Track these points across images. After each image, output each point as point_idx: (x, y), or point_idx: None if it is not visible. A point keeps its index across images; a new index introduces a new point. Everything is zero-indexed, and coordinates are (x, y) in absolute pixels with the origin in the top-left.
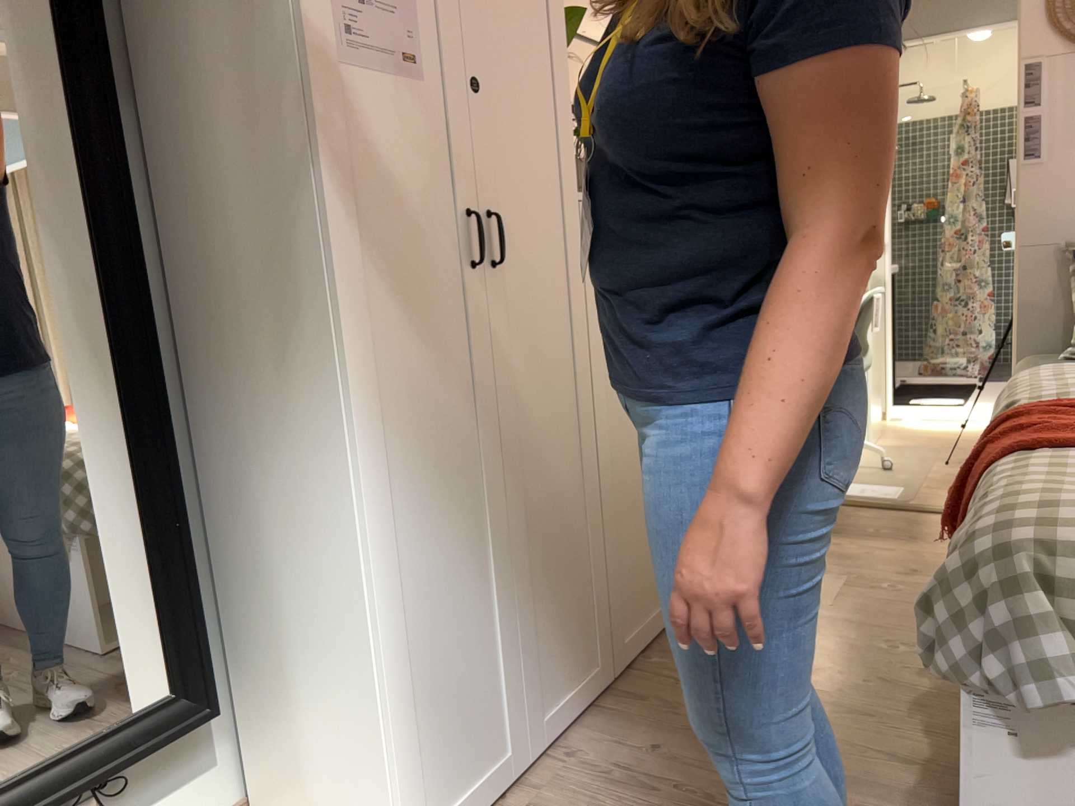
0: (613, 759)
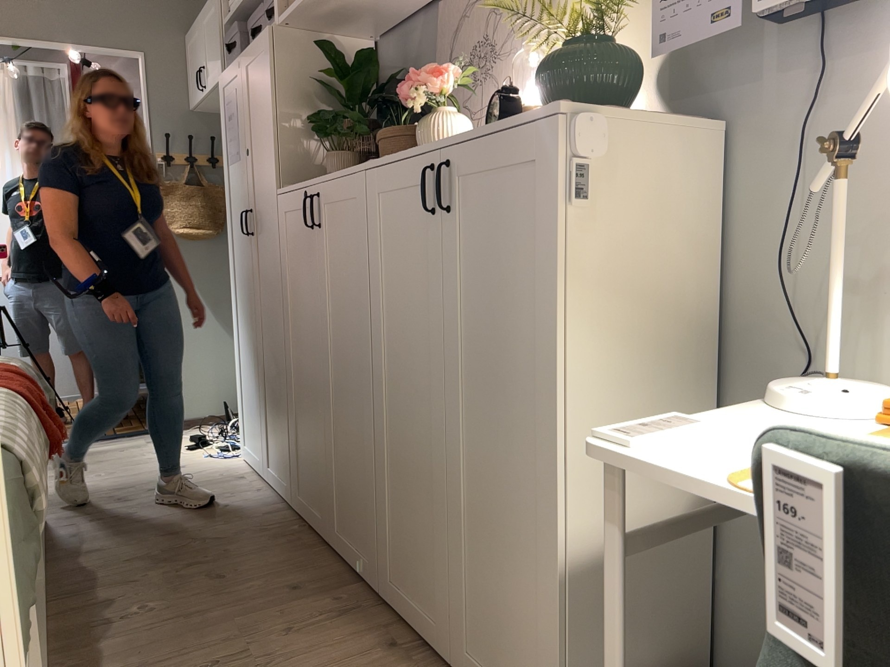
0: (240, 499)
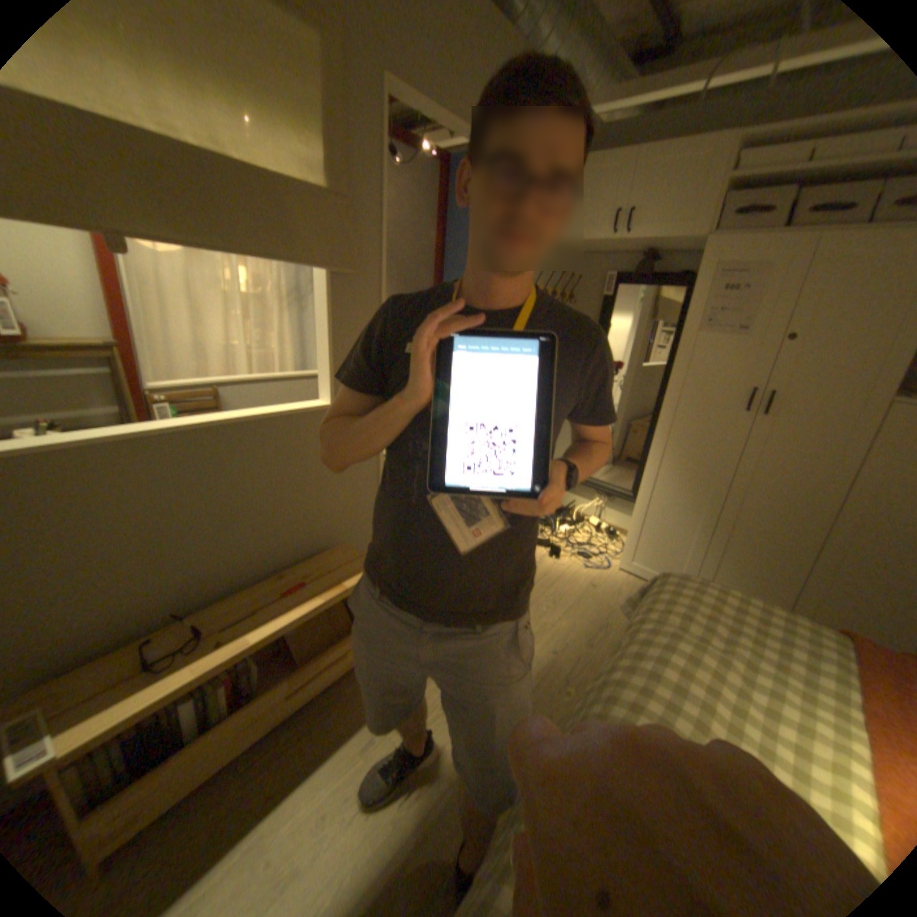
0: None
